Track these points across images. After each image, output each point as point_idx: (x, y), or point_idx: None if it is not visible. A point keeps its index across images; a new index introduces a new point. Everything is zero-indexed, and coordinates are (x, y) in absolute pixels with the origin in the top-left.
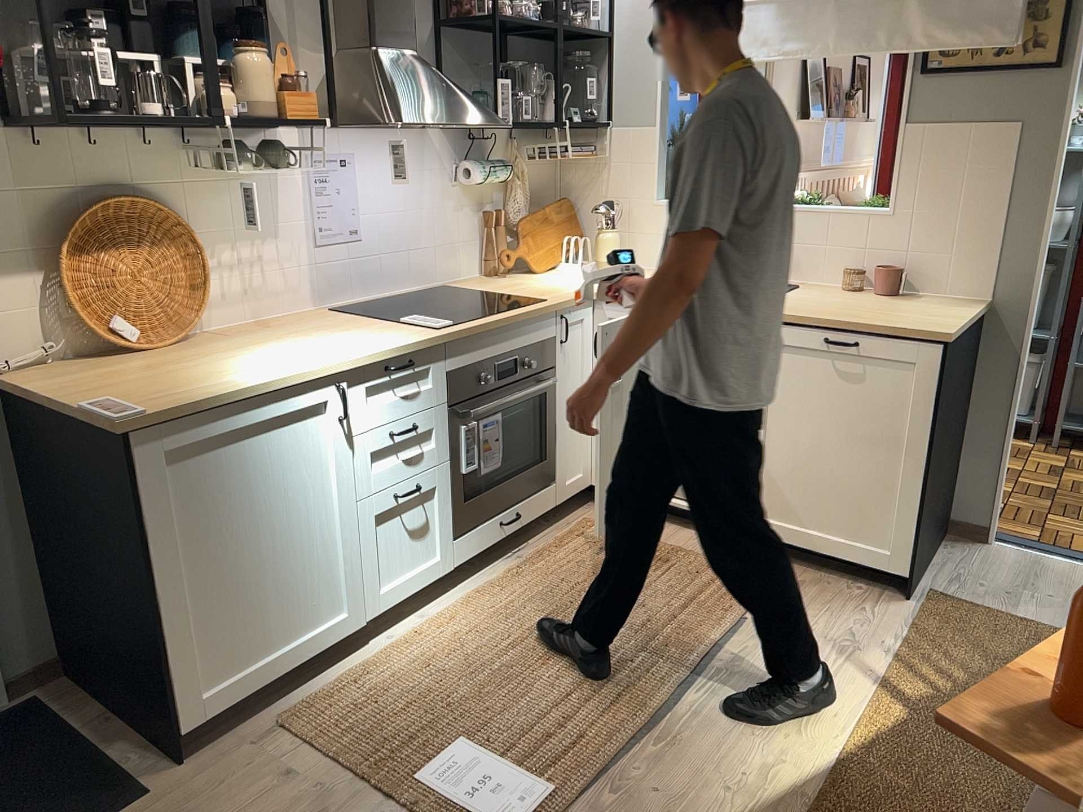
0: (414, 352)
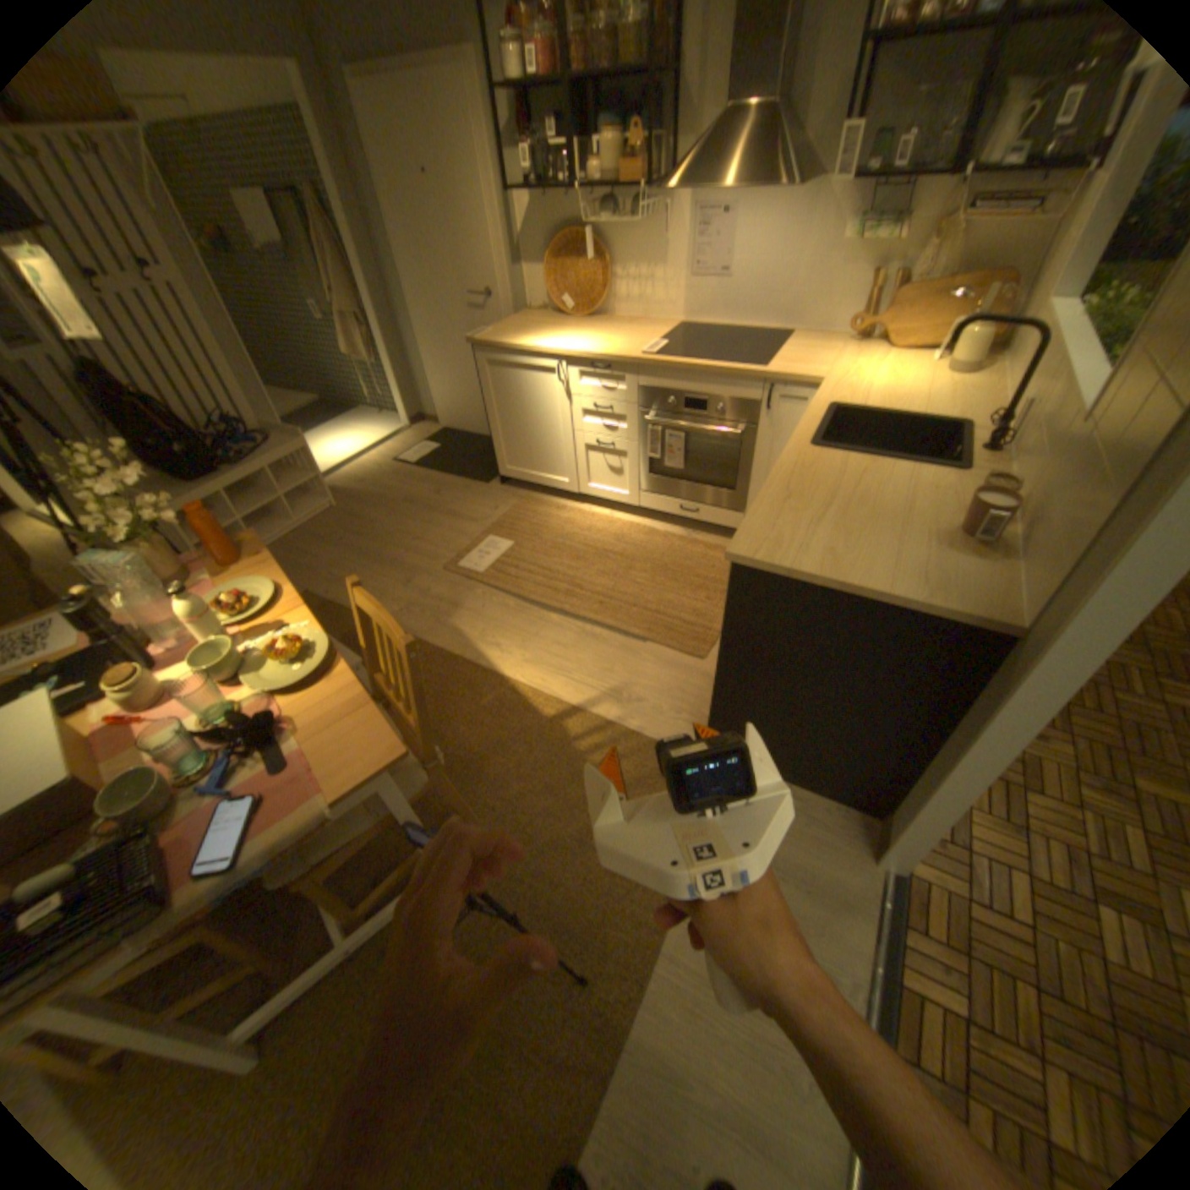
0: (609, 362)
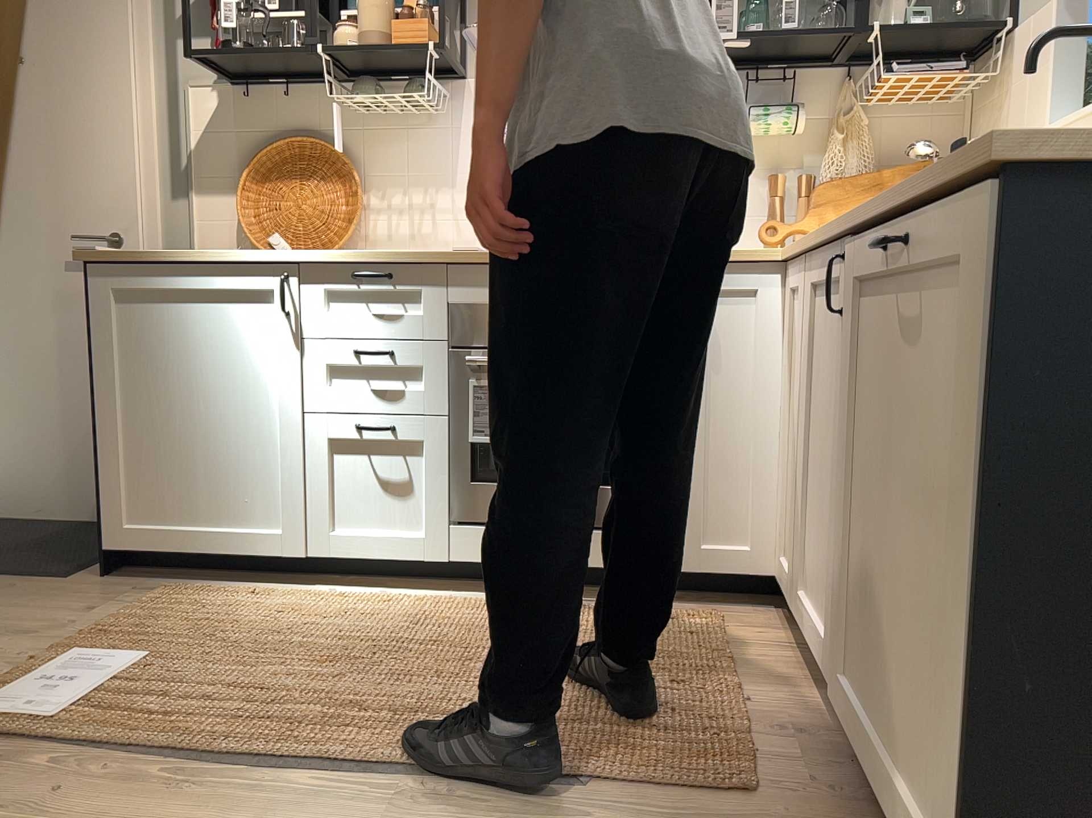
0: (392, 264)
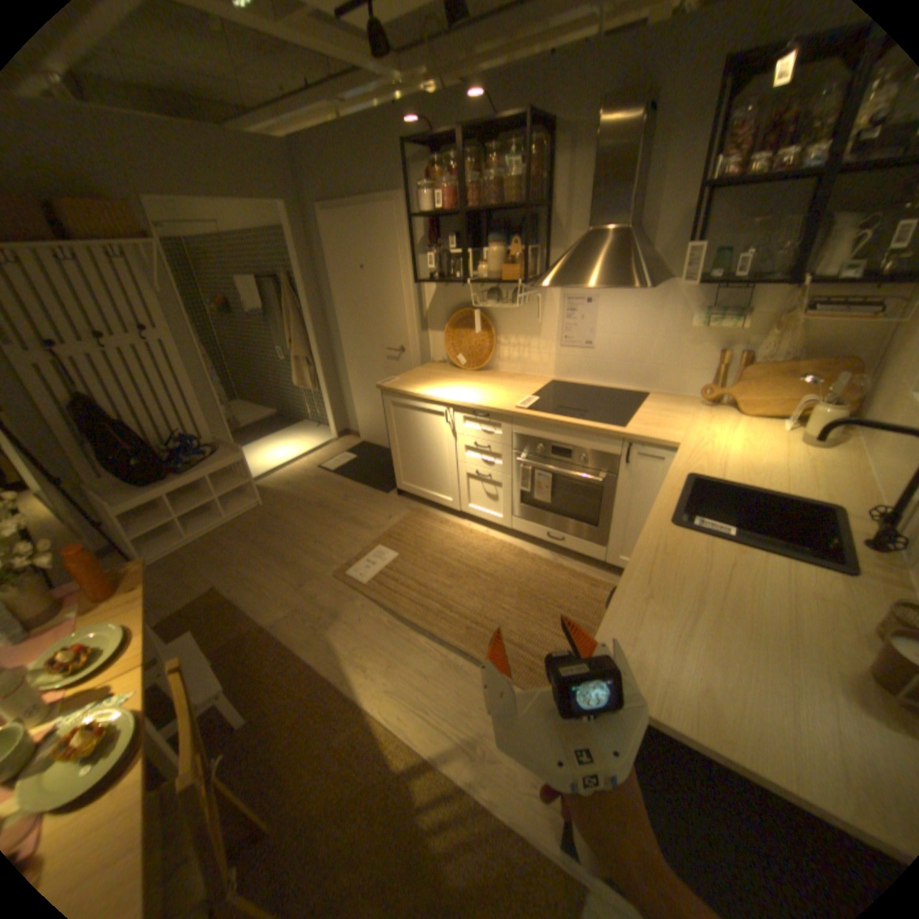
0: (487, 412)
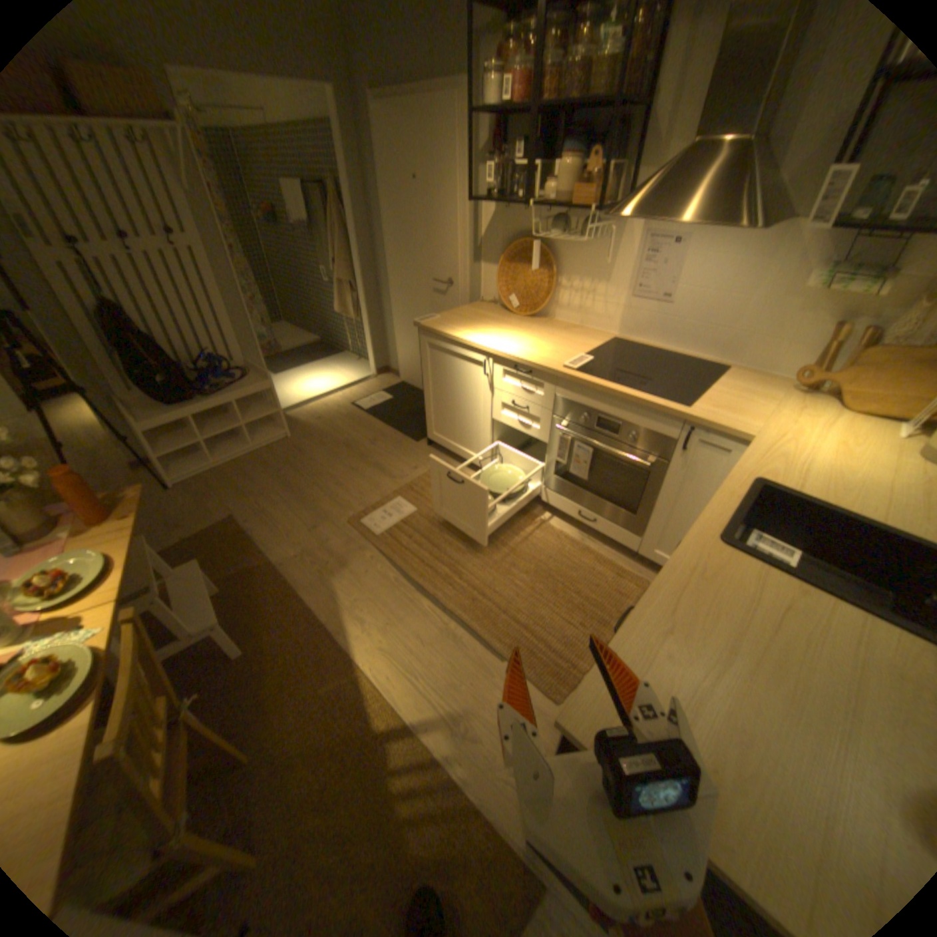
0: (531, 367)
